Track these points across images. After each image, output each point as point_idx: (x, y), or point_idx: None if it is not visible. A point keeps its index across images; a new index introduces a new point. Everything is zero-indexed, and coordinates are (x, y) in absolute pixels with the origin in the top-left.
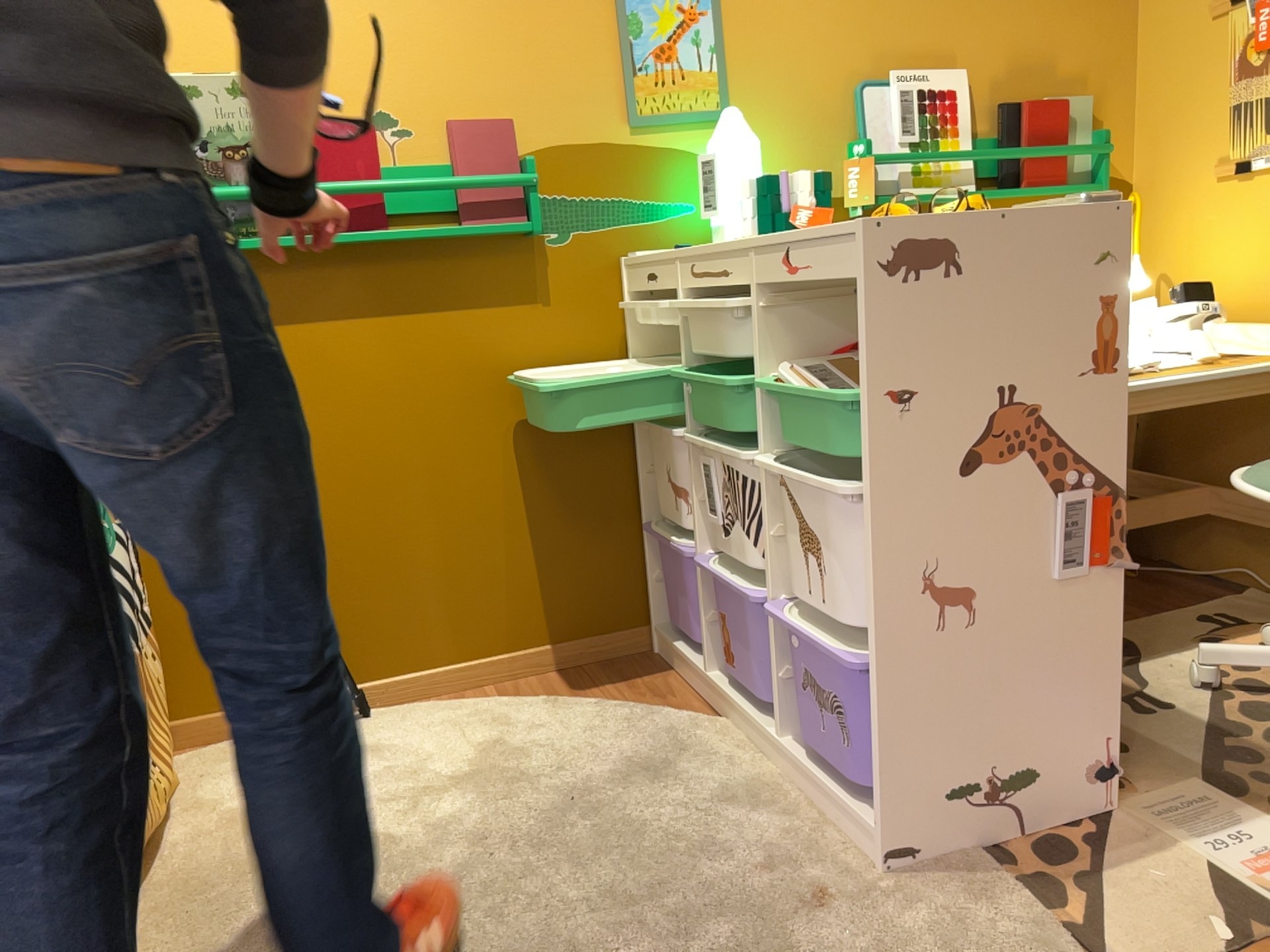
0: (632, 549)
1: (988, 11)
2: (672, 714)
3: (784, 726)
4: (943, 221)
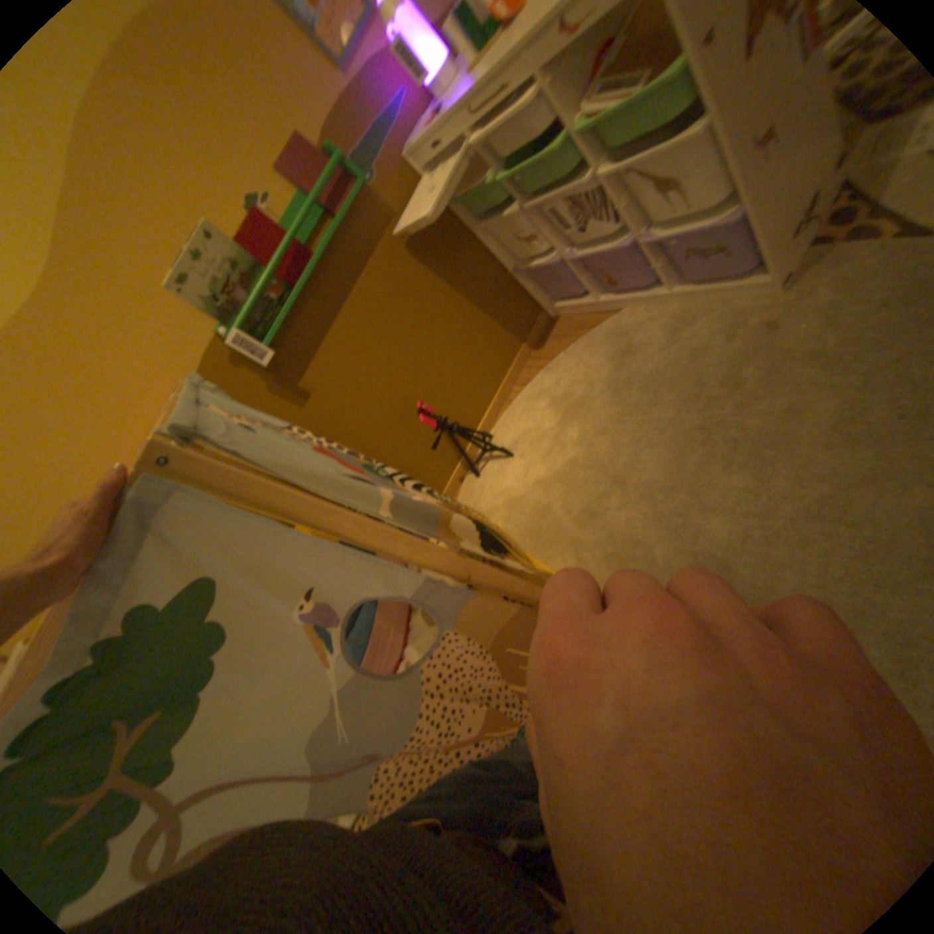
0: (514, 286)
1: None
2: (602, 326)
3: (672, 282)
4: None
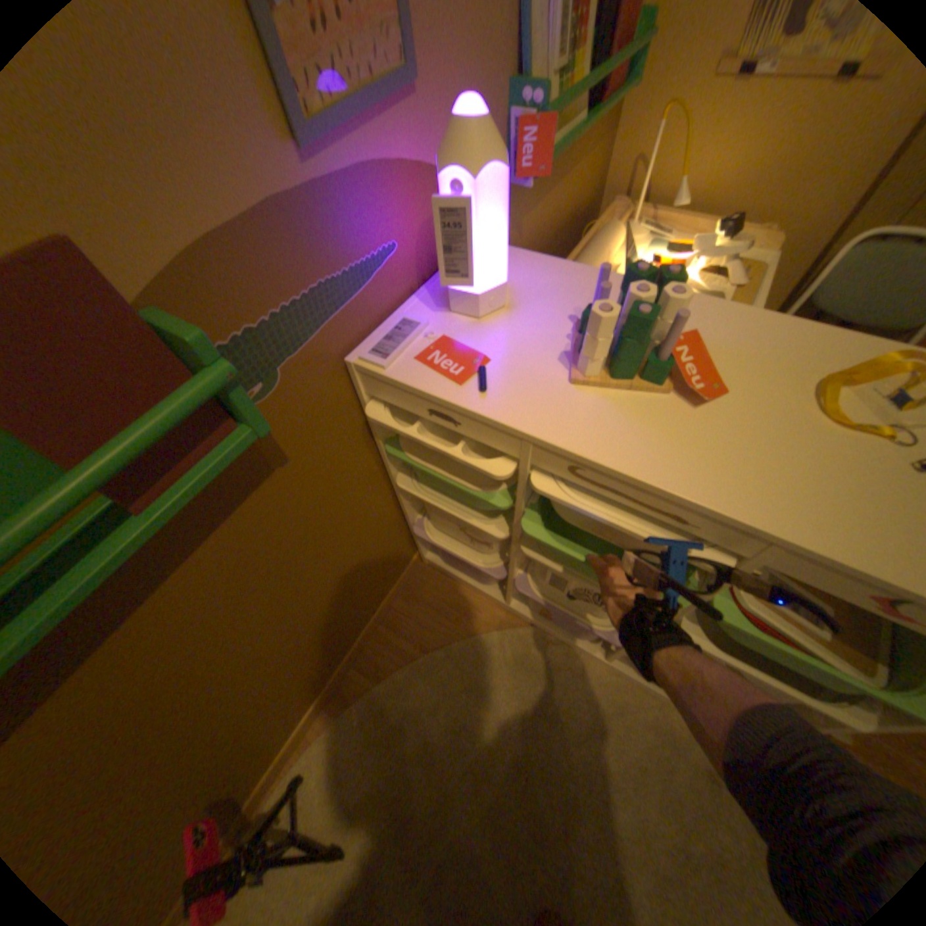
0: (401, 536)
1: None
2: (502, 638)
3: (614, 656)
4: None
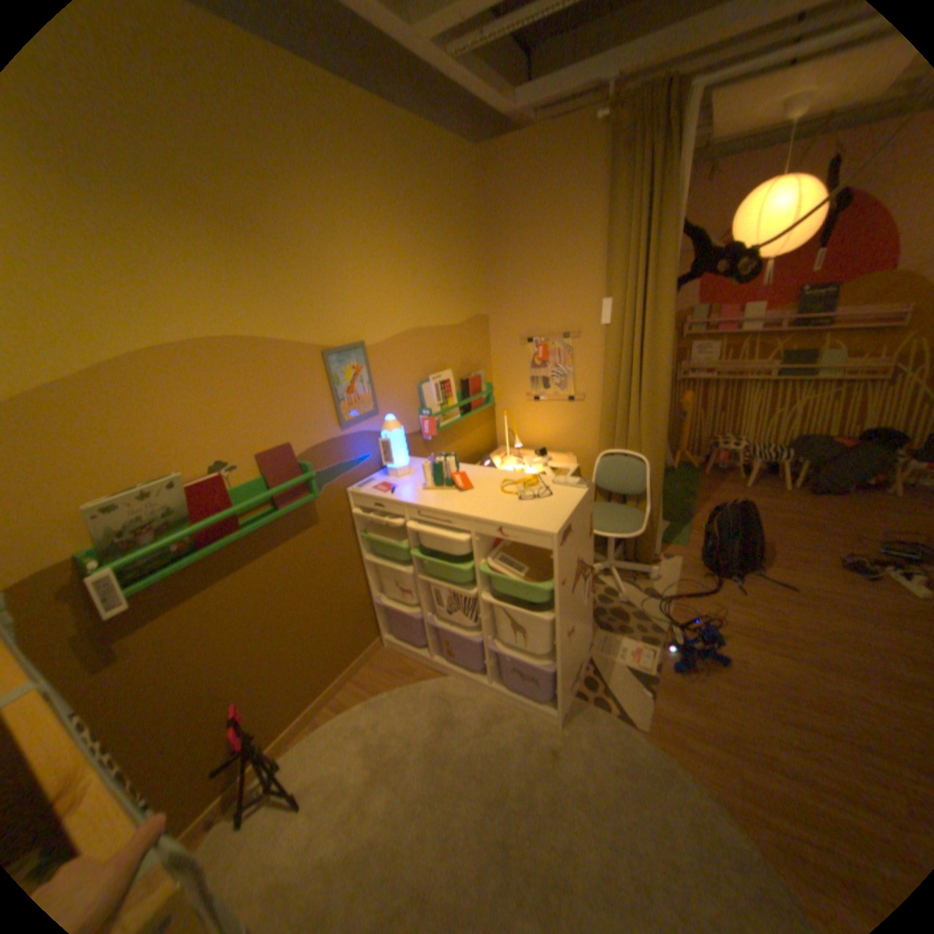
0: (368, 611)
1: (452, 343)
2: (427, 685)
3: (492, 679)
4: (569, 517)
